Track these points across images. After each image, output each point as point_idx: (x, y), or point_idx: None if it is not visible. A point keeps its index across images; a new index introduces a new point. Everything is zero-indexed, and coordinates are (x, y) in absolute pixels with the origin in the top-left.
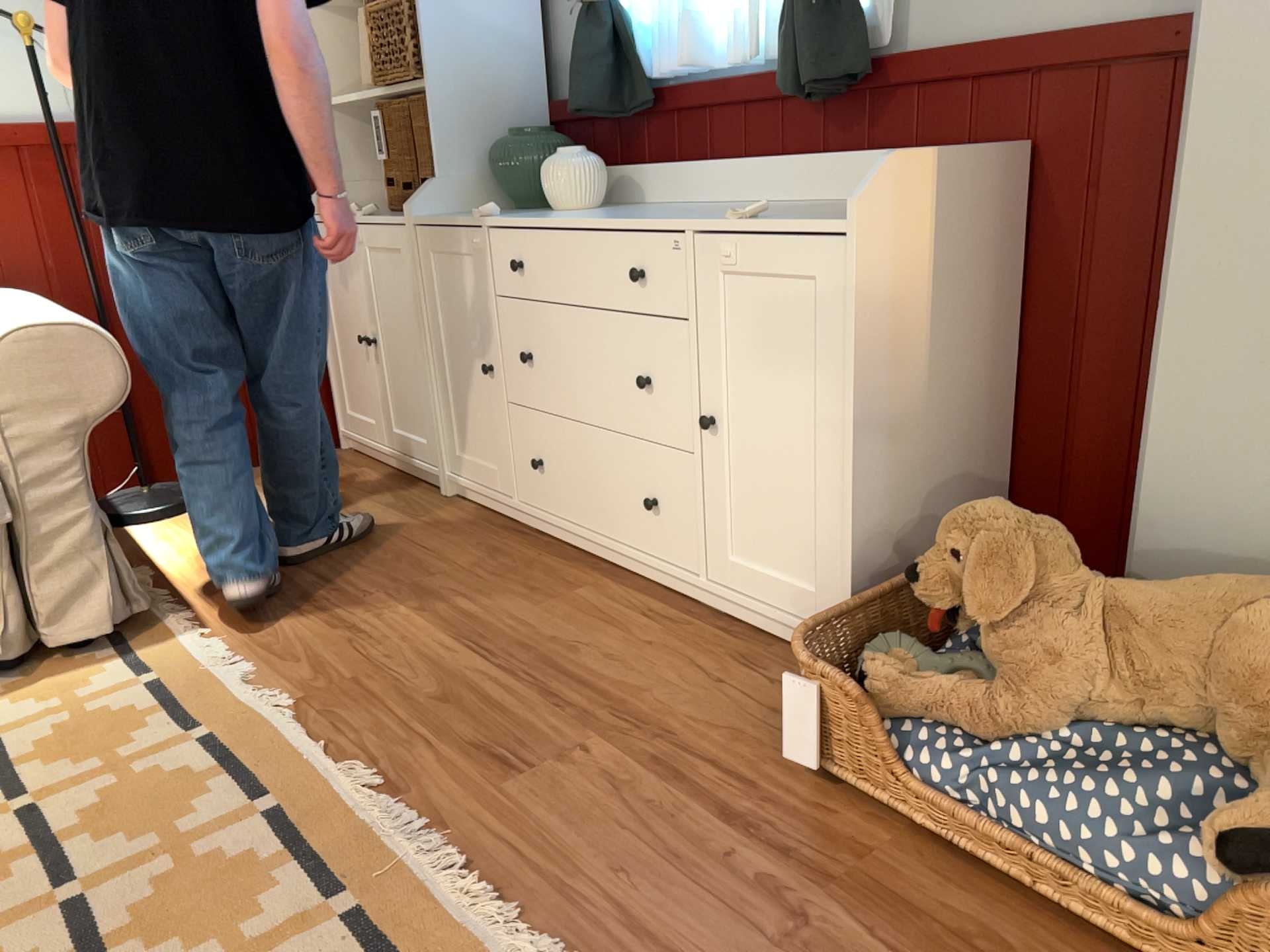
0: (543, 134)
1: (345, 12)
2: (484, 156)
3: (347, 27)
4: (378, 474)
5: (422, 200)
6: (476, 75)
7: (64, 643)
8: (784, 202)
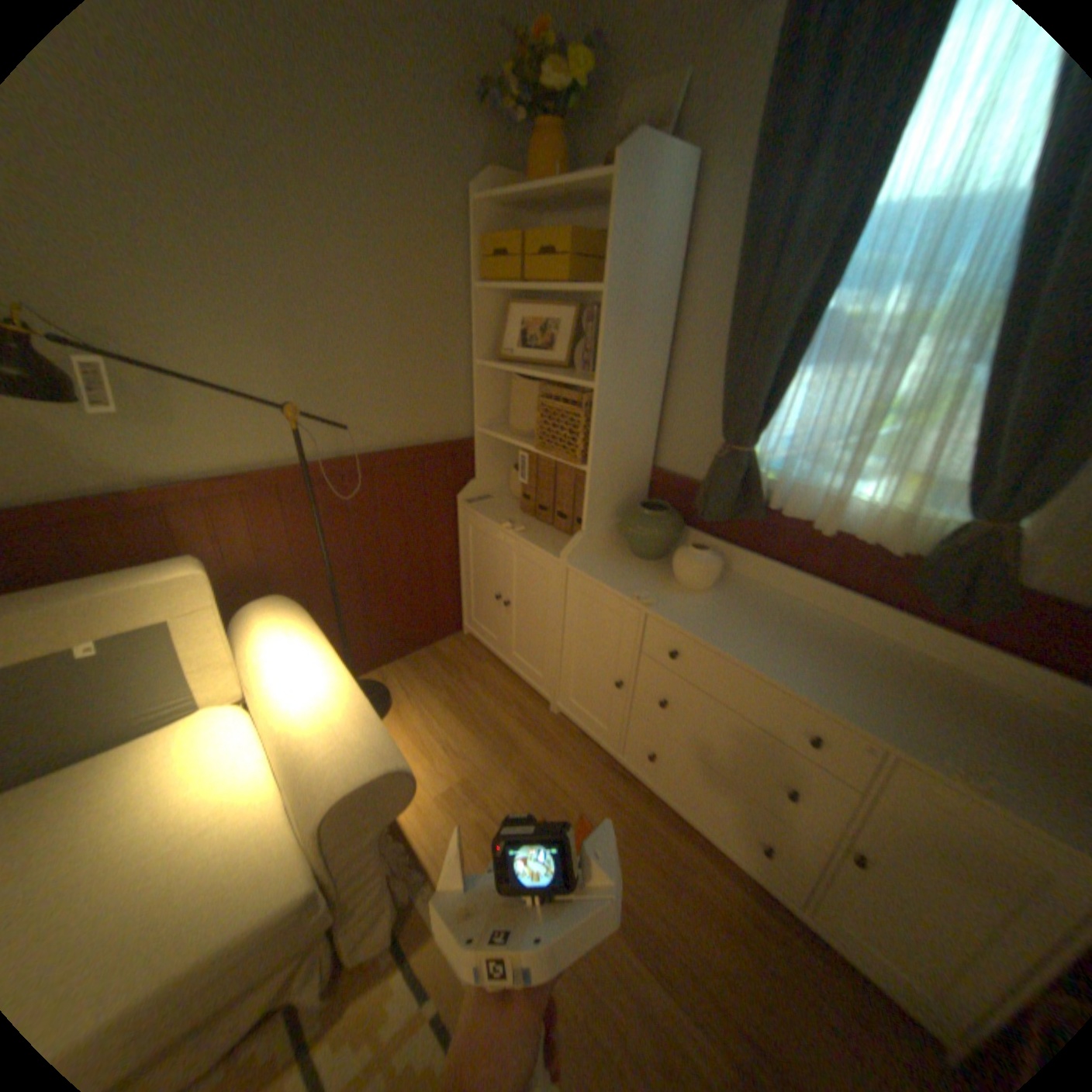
0: (669, 513)
1: (499, 361)
2: (613, 509)
3: (499, 372)
4: (498, 671)
5: (575, 547)
6: (620, 457)
7: (357, 961)
8: (880, 634)
